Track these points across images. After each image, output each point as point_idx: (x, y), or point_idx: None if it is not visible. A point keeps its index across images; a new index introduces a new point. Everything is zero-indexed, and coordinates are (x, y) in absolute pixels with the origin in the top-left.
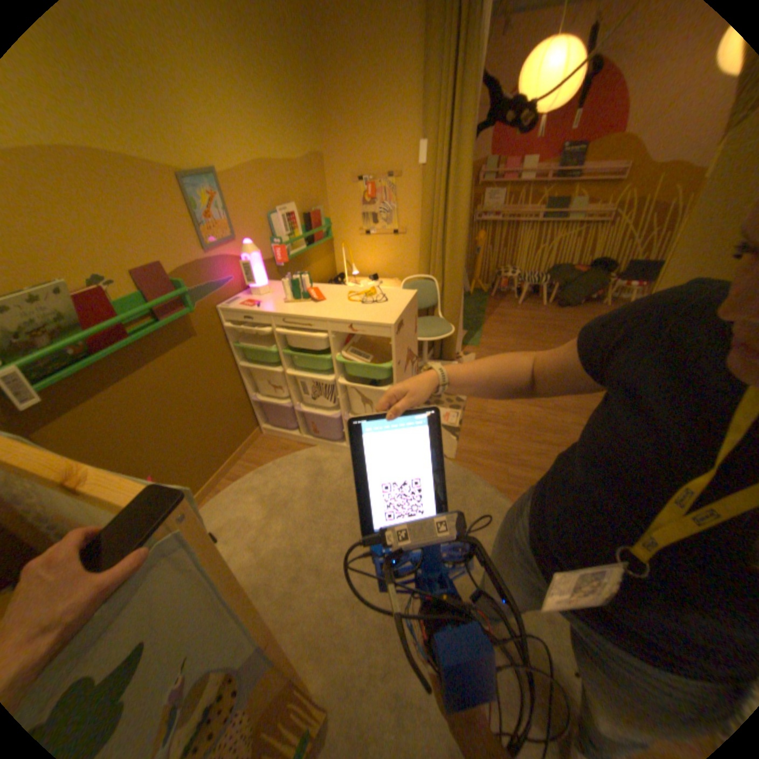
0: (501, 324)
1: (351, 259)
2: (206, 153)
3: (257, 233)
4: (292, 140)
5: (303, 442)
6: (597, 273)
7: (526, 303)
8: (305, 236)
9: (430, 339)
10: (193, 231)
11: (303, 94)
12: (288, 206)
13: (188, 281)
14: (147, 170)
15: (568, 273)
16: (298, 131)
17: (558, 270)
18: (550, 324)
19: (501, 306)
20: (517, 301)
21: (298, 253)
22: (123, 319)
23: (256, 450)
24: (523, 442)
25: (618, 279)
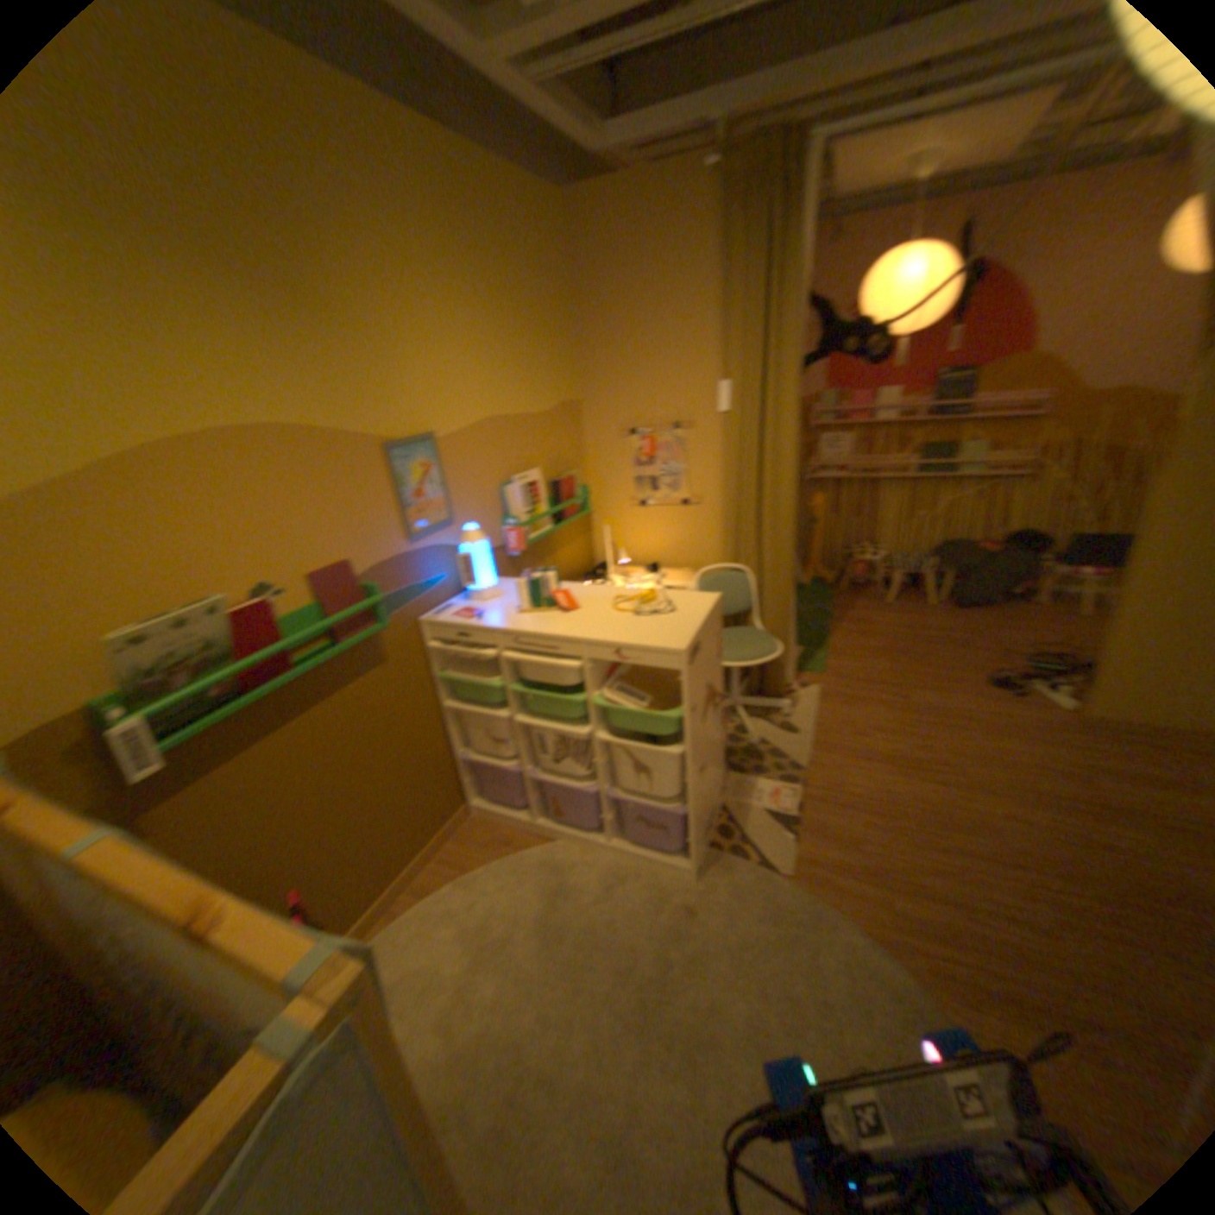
0: (863, 636)
1: (621, 541)
2: (427, 415)
3: (486, 512)
4: (541, 389)
5: (536, 833)
6: (1020, 554)
7: (902, 600)
8: (553, 512)
9: (745, 664)
10: (401, 515)
11: (559, 331)
12: (532, 472)
13: (386, 584)
14: (351, 443)
15: (970, 554)
16: (550, 376)
17: (952, 550)
18: (946, 636)
19: (860, 605)
20: (886, 598)
21: (543, 536)
22: (294, 642)
23: (461, 843)
24: (918, 849)
25: (1058, 562)
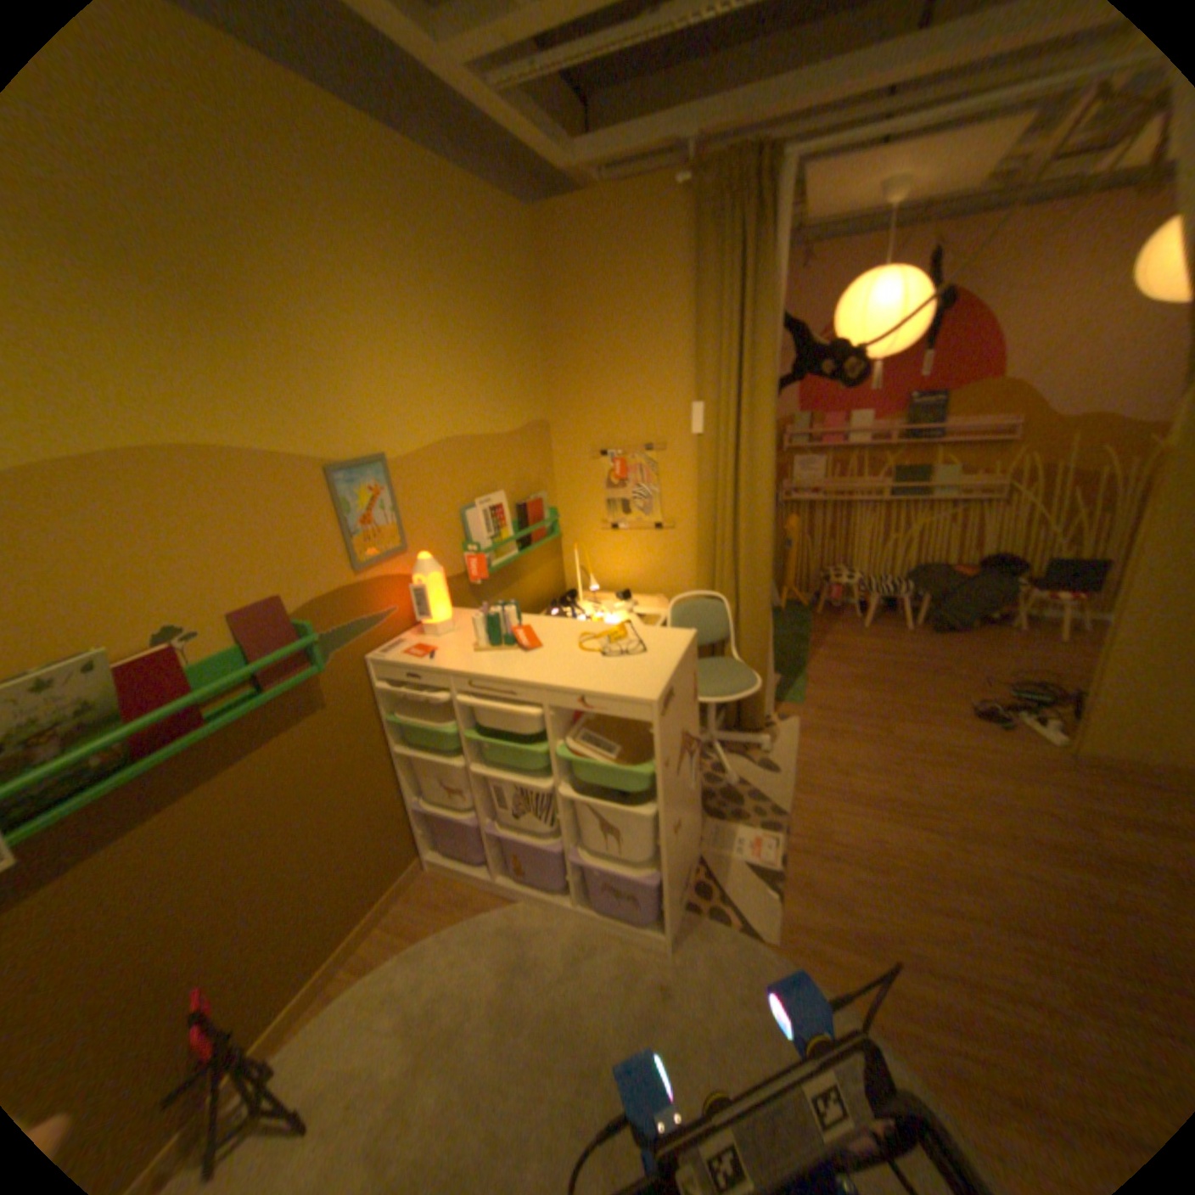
0: (841, 663)
1: (590, 567)
2: (375, 436)
3: (443, 538)
4: (505, 409)
5: (494, 893)
6: (995, 578)
7: (878, 624)
8: (517, 538)
9: (721, 700)
10: (343, 545)
11: (526, 350)
12: (495, 496)
13: (323, 621)
14: (282, 467)
15: (945, 578)
16: (516, 396)
17: (927, 573)
18: (926, 663)
19: (836, 630)
20: (862, 622)
21: (507, 563)
22: (200, 698)
23: (409, 906)
24: (914, 911)
25: (1034, 587)
